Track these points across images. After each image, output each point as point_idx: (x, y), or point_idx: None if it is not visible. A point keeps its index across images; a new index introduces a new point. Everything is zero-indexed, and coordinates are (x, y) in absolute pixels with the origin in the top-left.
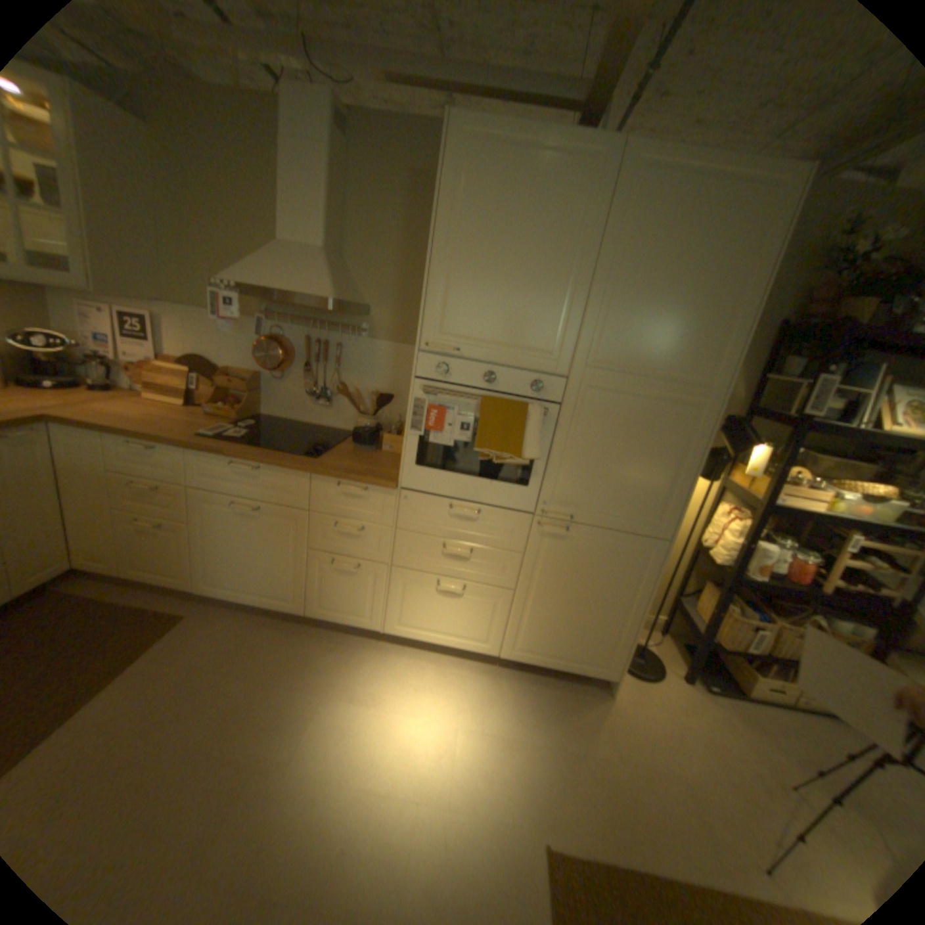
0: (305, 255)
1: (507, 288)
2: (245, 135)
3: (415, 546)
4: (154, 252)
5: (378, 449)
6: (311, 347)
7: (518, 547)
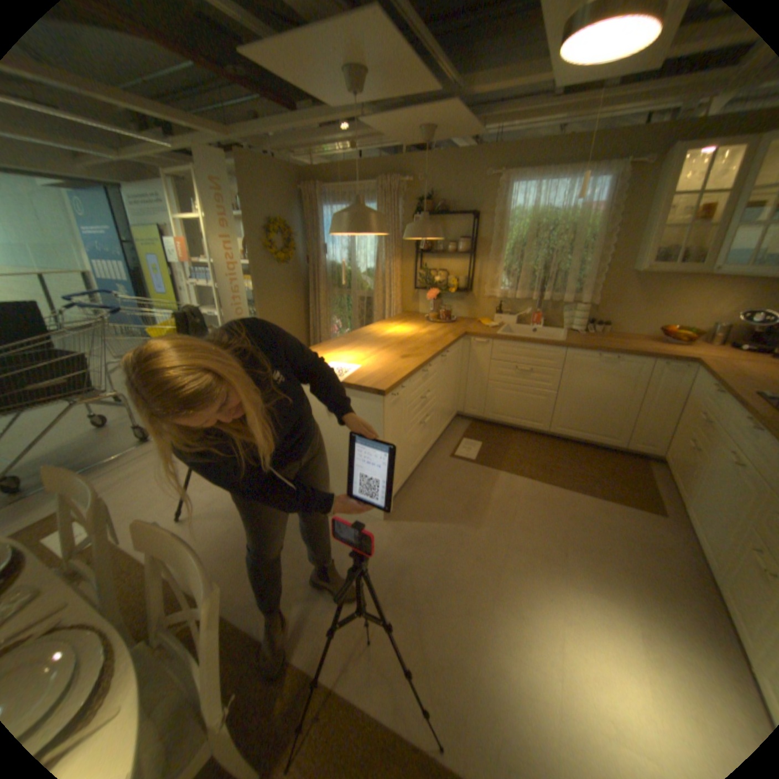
0: None
1: None
2: None
3: None
4: None
5: None
6: None
7: None
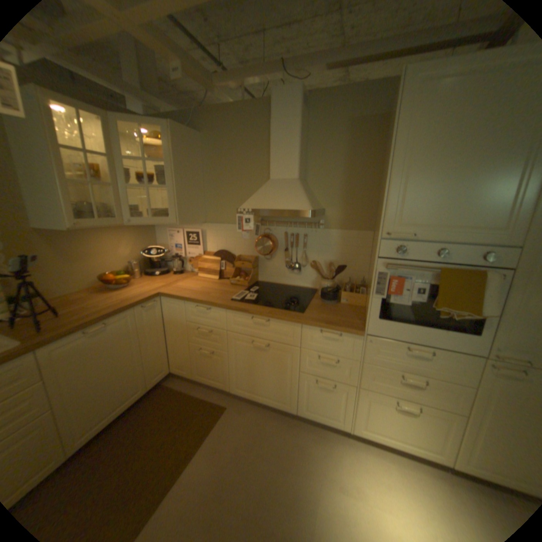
0: (288, 185)
1: (460, 183)
2: (248, 124)
3: (378, 376)
4: (202, 197)
5: (337, 301)
6: (287, 238)
7: (472, 384)
